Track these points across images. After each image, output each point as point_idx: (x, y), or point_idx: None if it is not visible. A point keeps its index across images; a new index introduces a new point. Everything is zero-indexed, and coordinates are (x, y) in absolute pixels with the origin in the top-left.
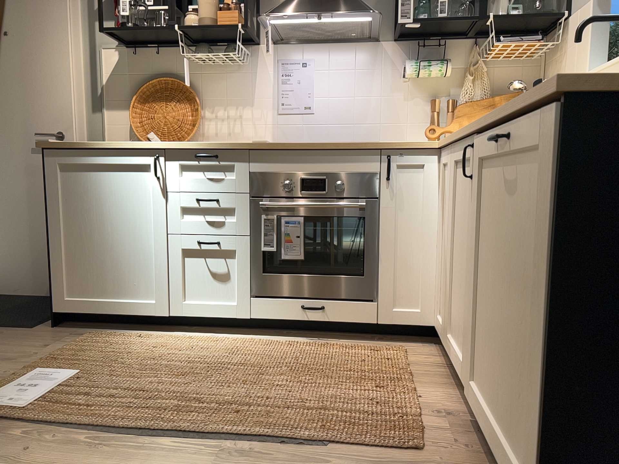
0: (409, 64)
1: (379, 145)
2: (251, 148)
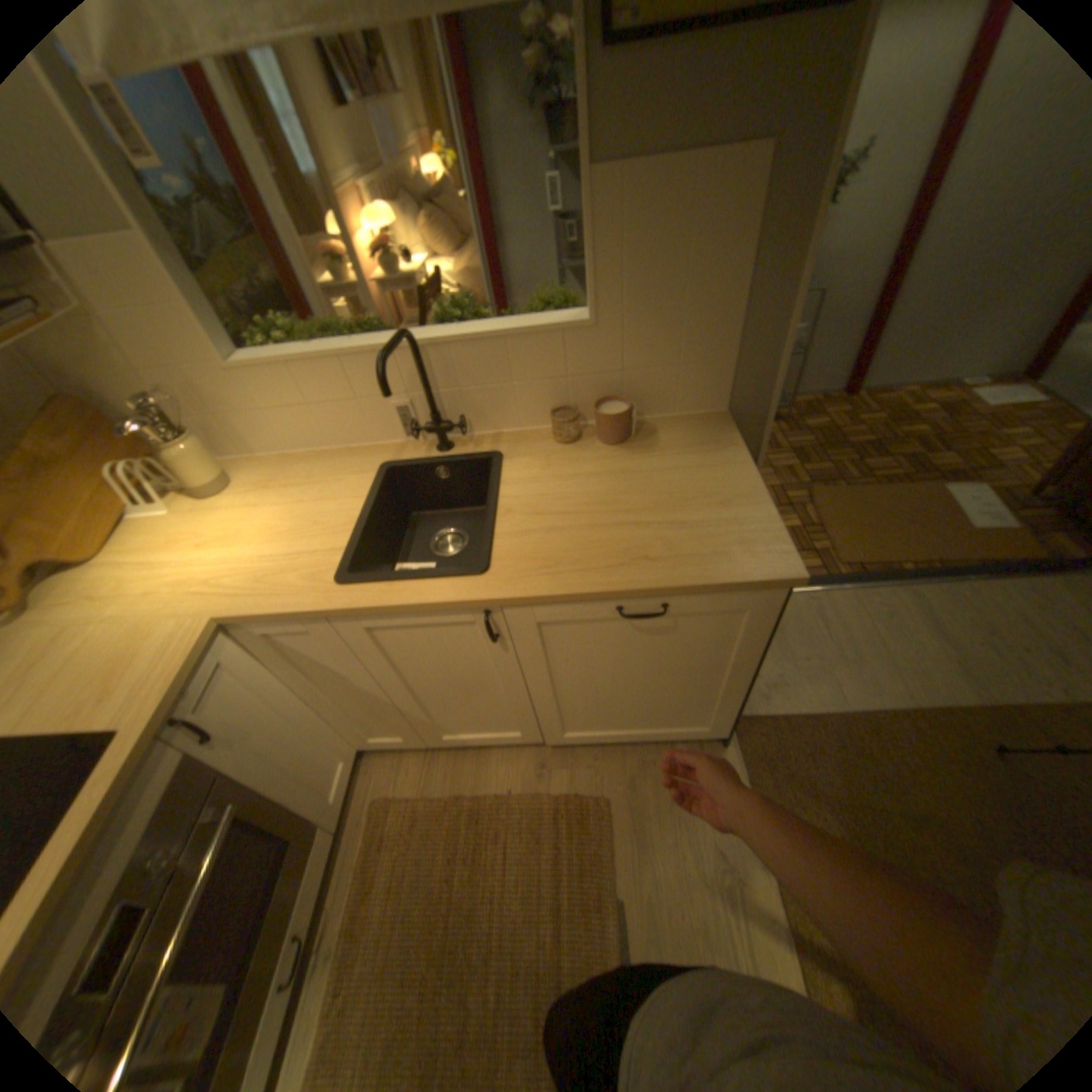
0: None
1: (147, 736)
2: None
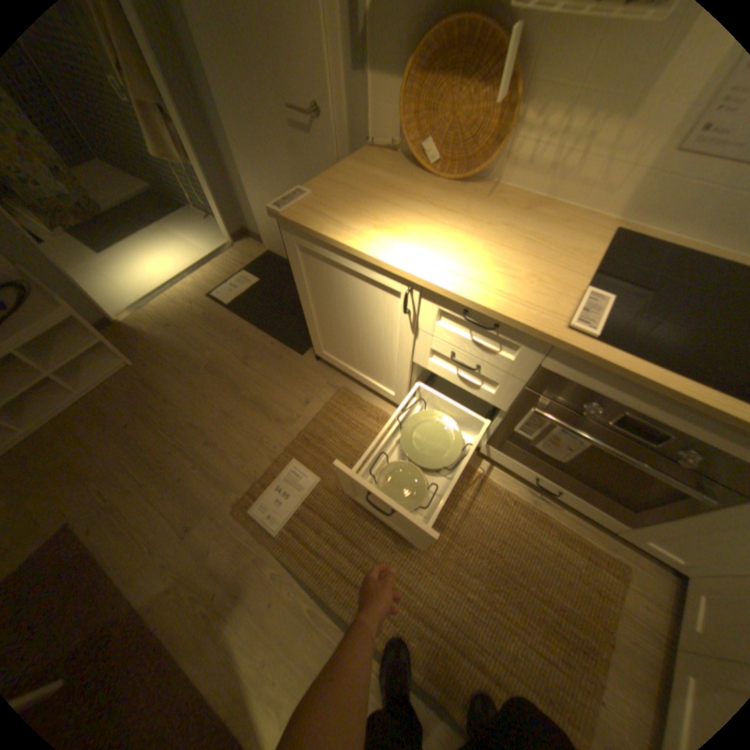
0: None
1: None
2: (561, 345)
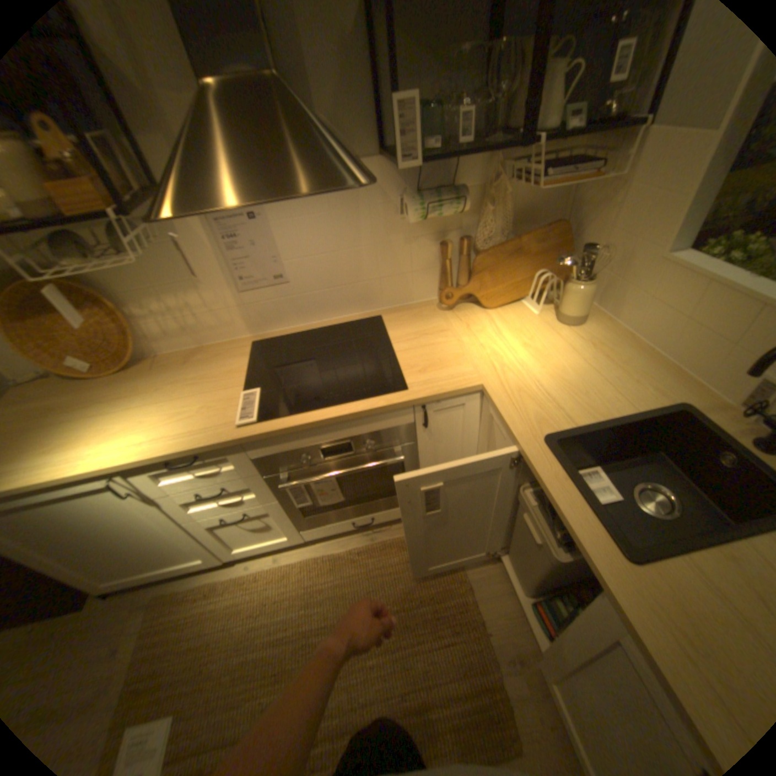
0: (413, 204)
1: (410, 403)
2: (241, 440)
